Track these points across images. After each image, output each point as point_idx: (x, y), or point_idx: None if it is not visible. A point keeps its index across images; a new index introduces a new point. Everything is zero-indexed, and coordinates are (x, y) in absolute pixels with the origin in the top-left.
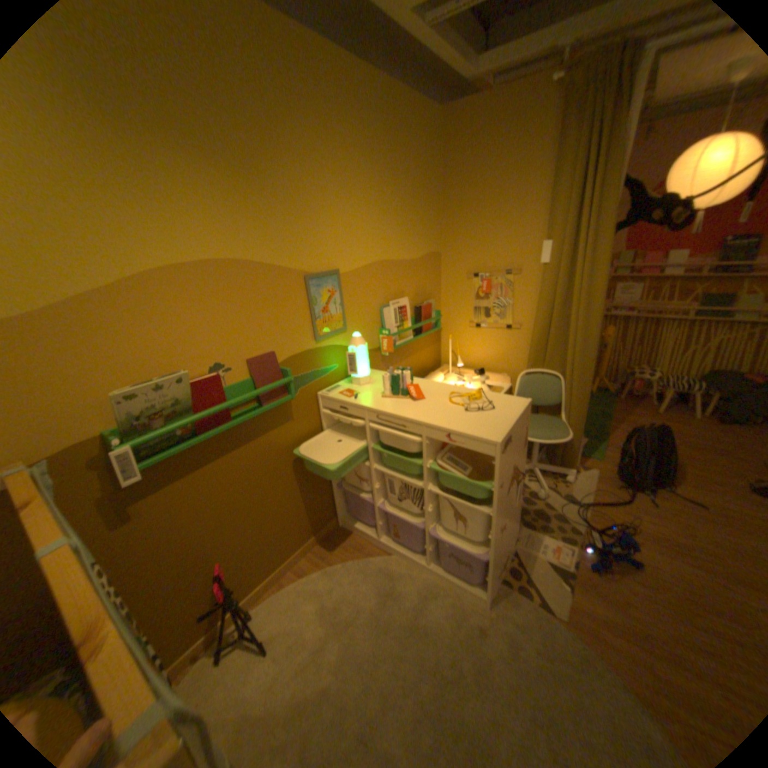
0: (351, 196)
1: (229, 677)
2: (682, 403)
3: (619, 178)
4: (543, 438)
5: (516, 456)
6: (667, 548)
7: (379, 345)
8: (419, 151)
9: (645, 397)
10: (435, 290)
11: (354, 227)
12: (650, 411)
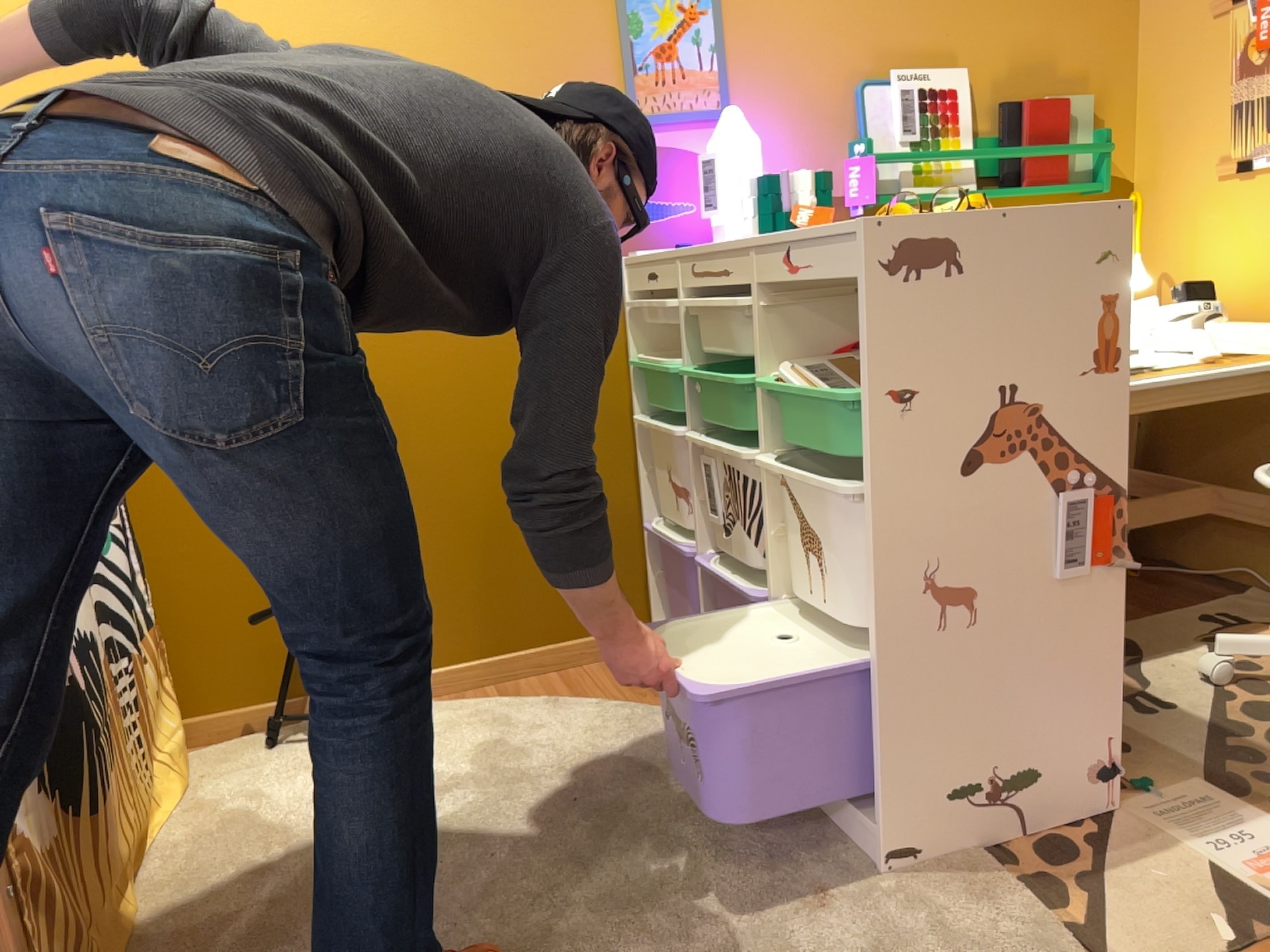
0: None
1: (272, 766)
2: None
3: None
4: None
5: (1016, 352)
6: None
7: (845, 187)
8: None
9: None
10: (1103, 72)
11: None
12: None
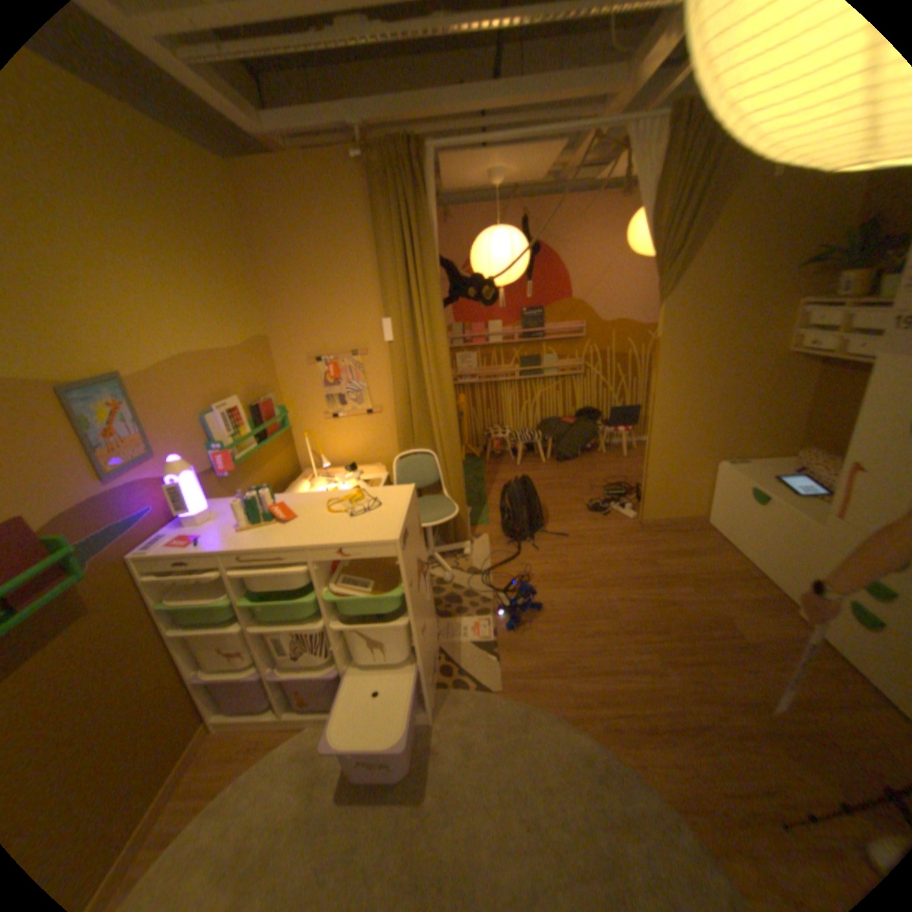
0: (115, 267)
1: None
2: (529, 452)
3: (434, 260)
4: (434, 519)
5: (416, 547)
6: (552, 581)
7: (211, 464)
8: (208, 213)
9: (503, 454)
10: (271, 382)
11: (131, 310)
12: (510, 466)
